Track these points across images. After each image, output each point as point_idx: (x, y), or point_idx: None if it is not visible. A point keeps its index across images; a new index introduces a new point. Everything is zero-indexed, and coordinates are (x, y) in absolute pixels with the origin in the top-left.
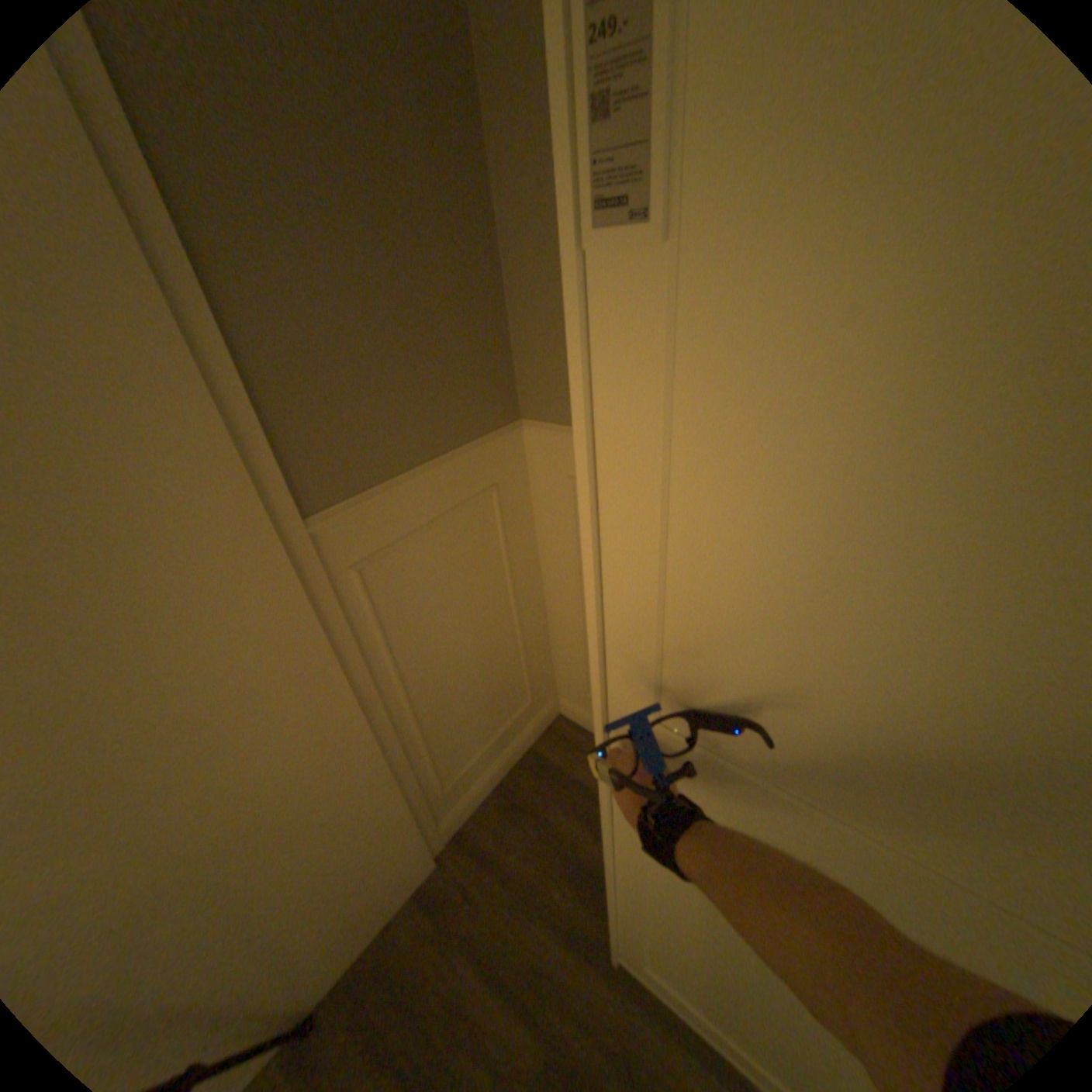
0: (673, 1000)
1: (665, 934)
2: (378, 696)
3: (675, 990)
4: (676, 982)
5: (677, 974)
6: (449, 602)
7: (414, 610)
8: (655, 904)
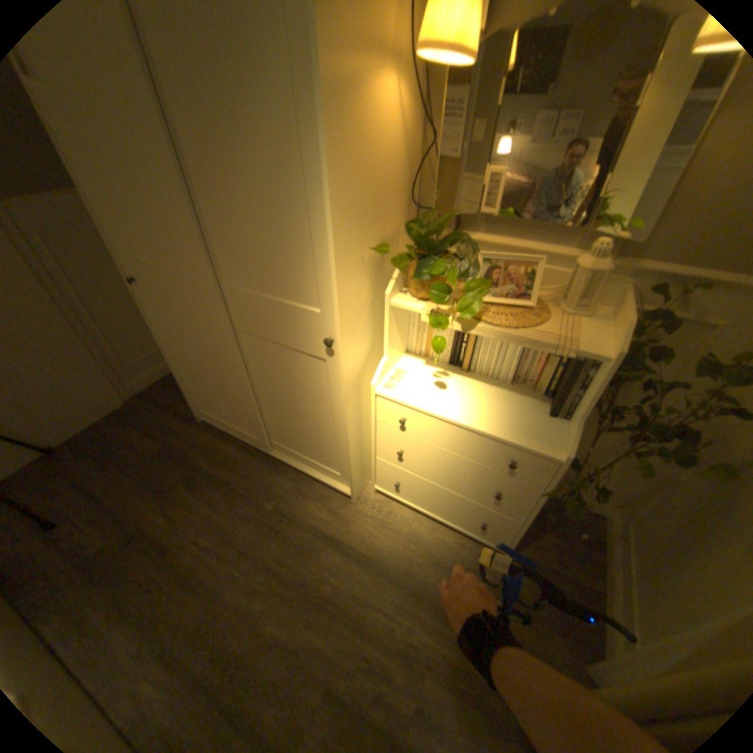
0: (210, 417)
1: (189, 376)
2: (67, 301)
3: (208, 411)
4: (205, 405)
5: (202, 398)
6: (107, 267)
7: (83, 264)
8: (179, 360)
